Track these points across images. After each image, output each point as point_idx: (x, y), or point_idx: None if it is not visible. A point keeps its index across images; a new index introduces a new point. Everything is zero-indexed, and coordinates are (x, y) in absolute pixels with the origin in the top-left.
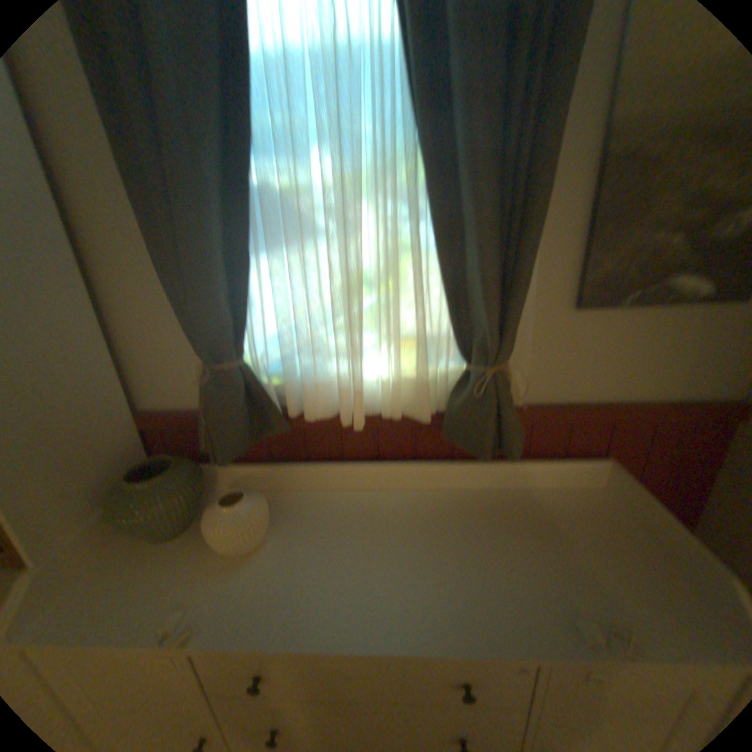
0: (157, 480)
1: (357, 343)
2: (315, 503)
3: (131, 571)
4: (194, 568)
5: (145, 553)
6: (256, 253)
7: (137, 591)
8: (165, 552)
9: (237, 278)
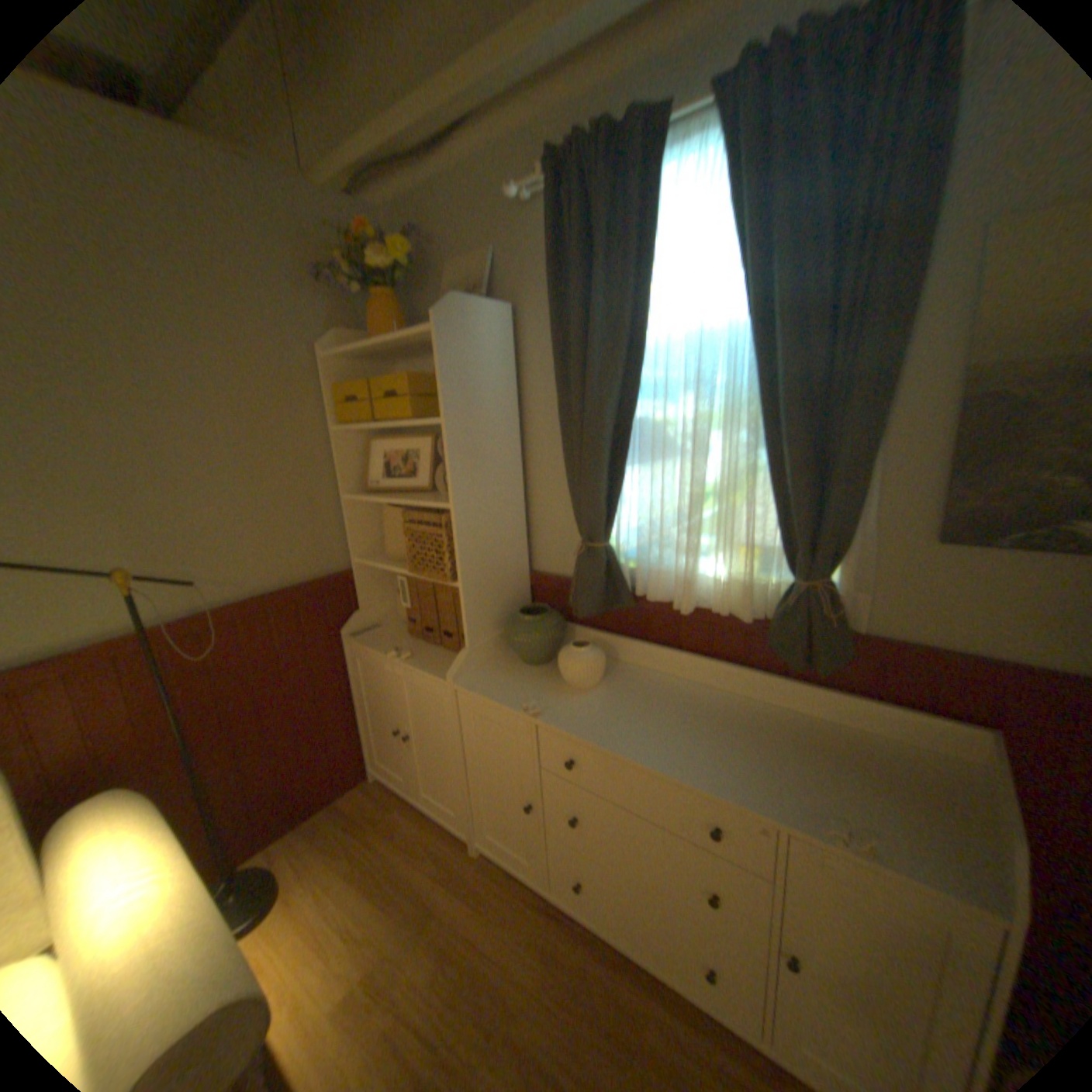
0: (538, 619)
1: (691, 544)
2: (643, 678)
3: (512, 674)
4: (548, 685)
5: (520, 668)
6: (629, 469)
7: (514, 685)
8: (532, 671)
9: (613, 486)
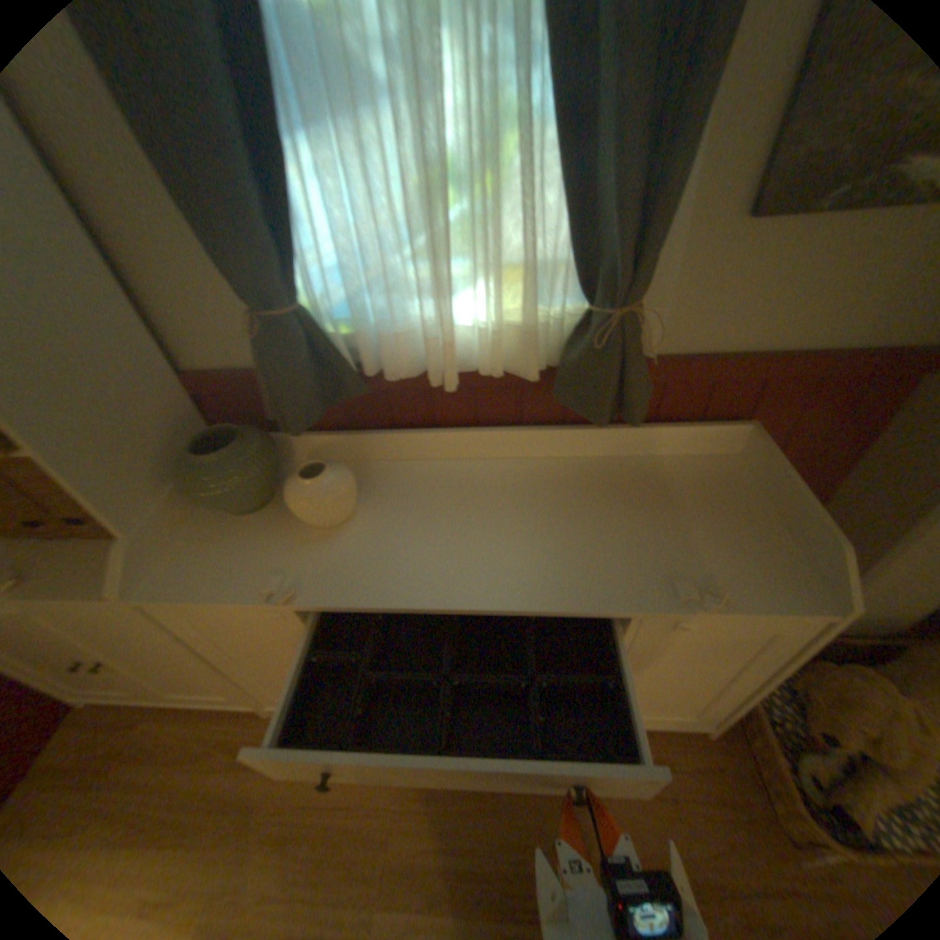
0: (225, 454)
1: (442, 278)
2: (405, 475)
3: (221, 543)
4: (285, 540)
5: (230, 526)
6: (289, 136)
7: (232, 560)
8: (250, 525)
9: (269, 182)
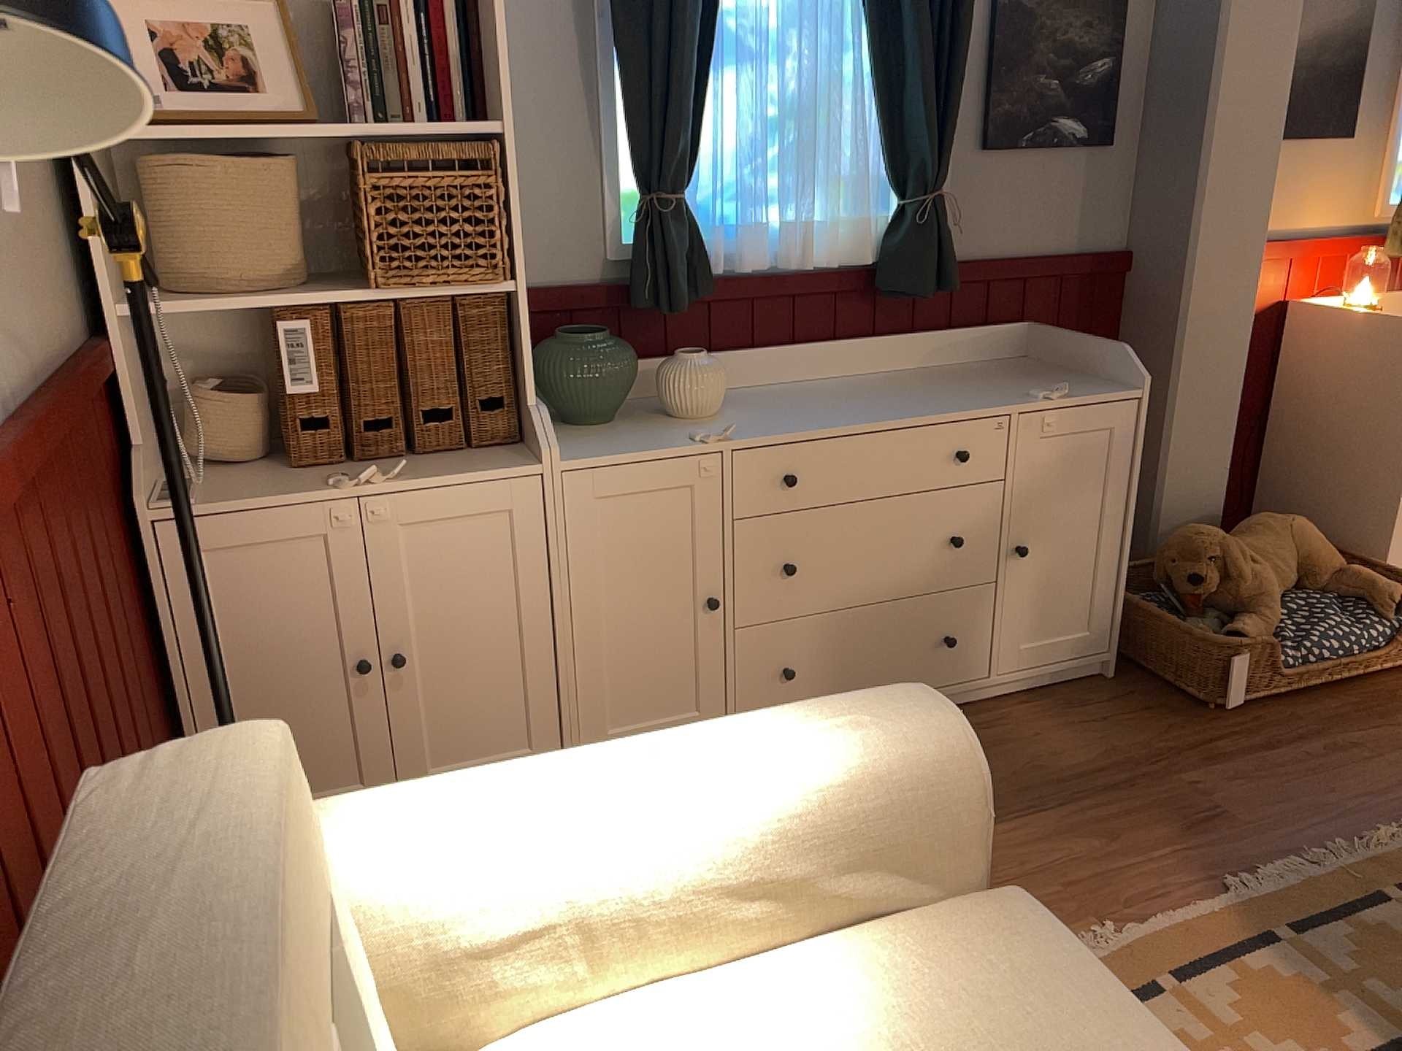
0: (607, 339)
1: (806, 178)
2: (739, 396)
3: (602, 437)
4: (671, 428)
5: (595, 431)
6: (708, 81)
7: (634, 440)
8: (617, 429)
9: (696, 106)
